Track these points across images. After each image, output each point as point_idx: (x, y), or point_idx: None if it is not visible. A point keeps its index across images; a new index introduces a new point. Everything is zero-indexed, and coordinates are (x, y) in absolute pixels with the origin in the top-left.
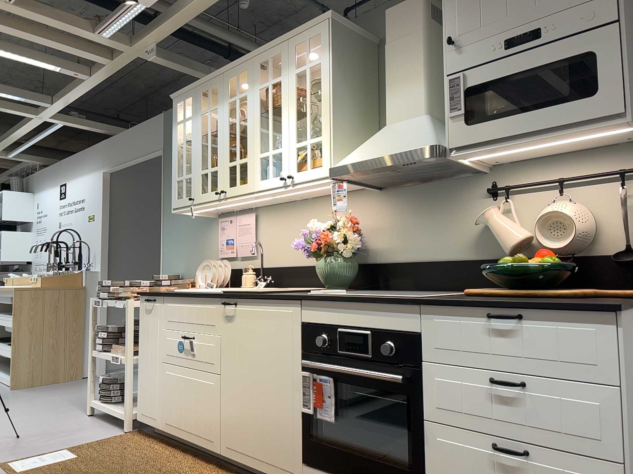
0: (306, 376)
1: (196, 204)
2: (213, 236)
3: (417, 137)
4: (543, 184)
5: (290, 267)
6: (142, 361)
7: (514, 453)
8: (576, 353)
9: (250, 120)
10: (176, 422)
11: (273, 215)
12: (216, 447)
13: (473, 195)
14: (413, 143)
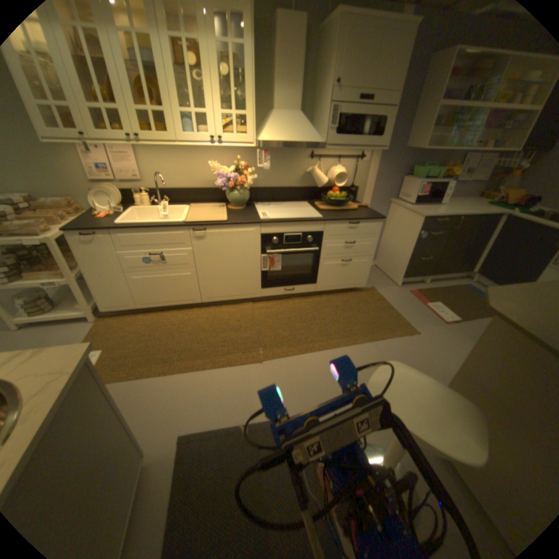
0: (265, 257)
1: (87, 140)
2: (69, 160)
3: (310, 132)
4: (333, 157)
5: (181, 189)
6: (93, 278)
7: (349, 261)
8: (371, 231)
9: (162, 70)
10: (155, 301)
11: (153, 148)
12: (198, 301)
13: (303, 156)
14: (310, 137)
